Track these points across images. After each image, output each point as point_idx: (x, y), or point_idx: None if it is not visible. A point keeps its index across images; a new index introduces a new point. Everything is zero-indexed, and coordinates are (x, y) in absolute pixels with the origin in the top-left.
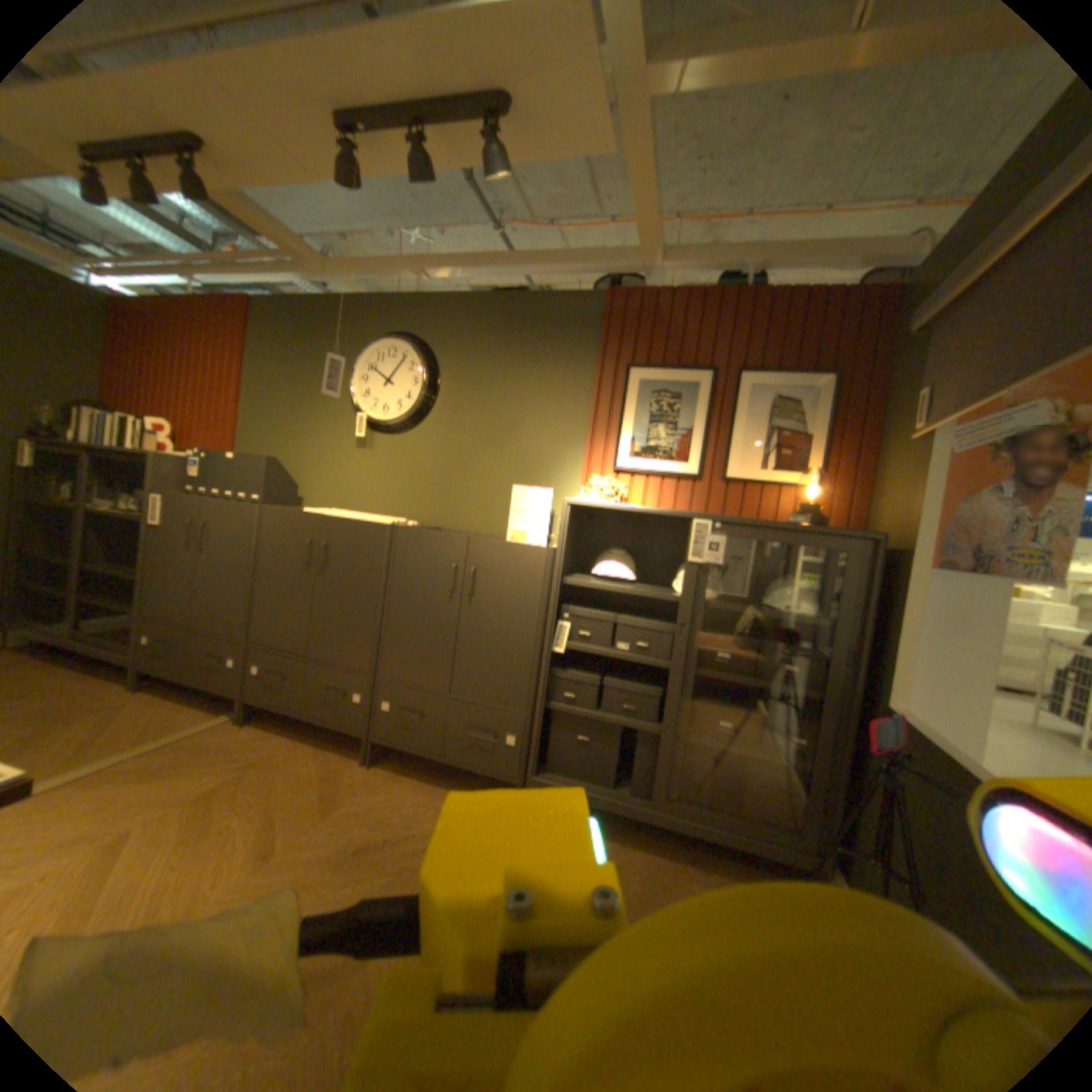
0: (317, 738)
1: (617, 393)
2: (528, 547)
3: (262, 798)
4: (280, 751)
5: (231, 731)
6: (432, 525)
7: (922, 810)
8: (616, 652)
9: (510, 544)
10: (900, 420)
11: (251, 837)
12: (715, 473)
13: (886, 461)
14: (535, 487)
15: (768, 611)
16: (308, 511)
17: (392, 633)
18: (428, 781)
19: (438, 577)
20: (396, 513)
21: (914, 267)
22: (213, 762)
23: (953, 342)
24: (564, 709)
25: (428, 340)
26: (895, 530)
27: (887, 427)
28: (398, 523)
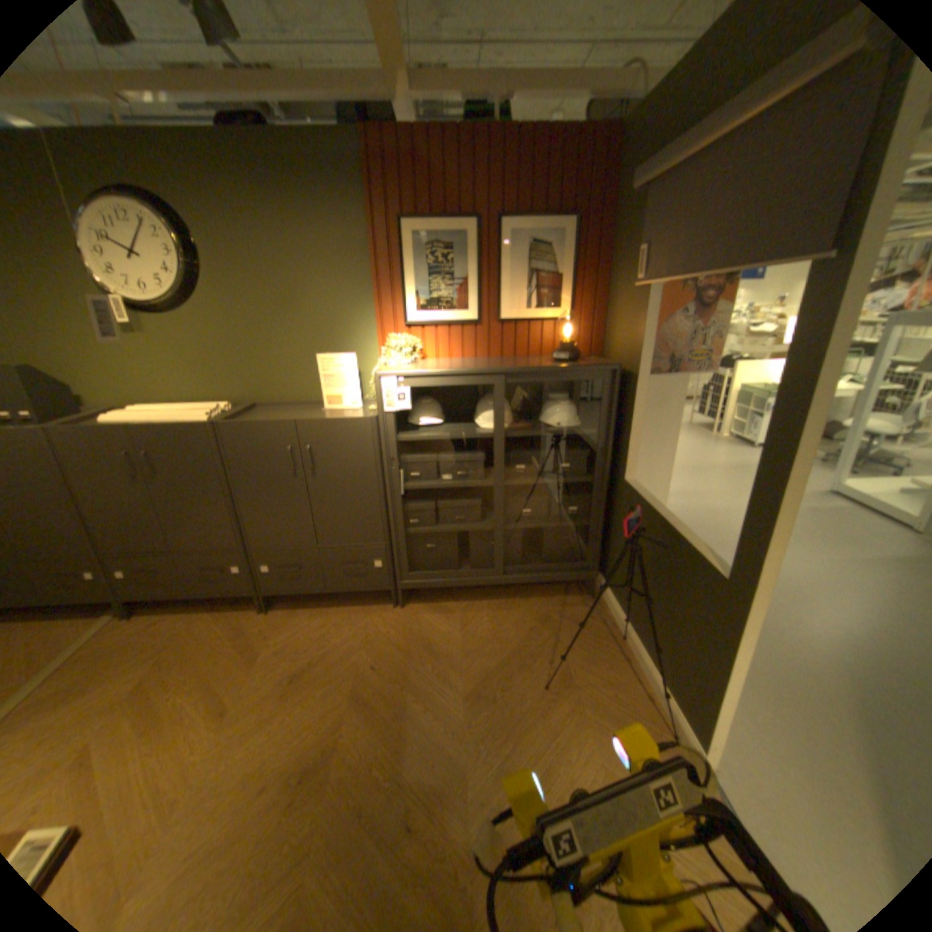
0: (208, 606)
1: (394, 251)
2: (354, 422)
3: (189, 674)
4: (180, 630)
5: (122, 629)
6: (245, 404)
7: (645, 545)
8: (443, 485)
9: (337, 422)
10: (624, 265)
11: (200, 708)
12: (491, 319)
13: (615, 297)
14: (338, 356)
15: (546, 434)
16: (99, 415)
17: (249, 516)
18: (320, 608)
19: (277, 462)
20: (200, 397)
21: (628, 98)
22: (124, 663)
23: (663, 213)
24: (413, 533)
25: (165, 198)
26: (624, 358)
27: (614, 267)
28: (216, 419)
